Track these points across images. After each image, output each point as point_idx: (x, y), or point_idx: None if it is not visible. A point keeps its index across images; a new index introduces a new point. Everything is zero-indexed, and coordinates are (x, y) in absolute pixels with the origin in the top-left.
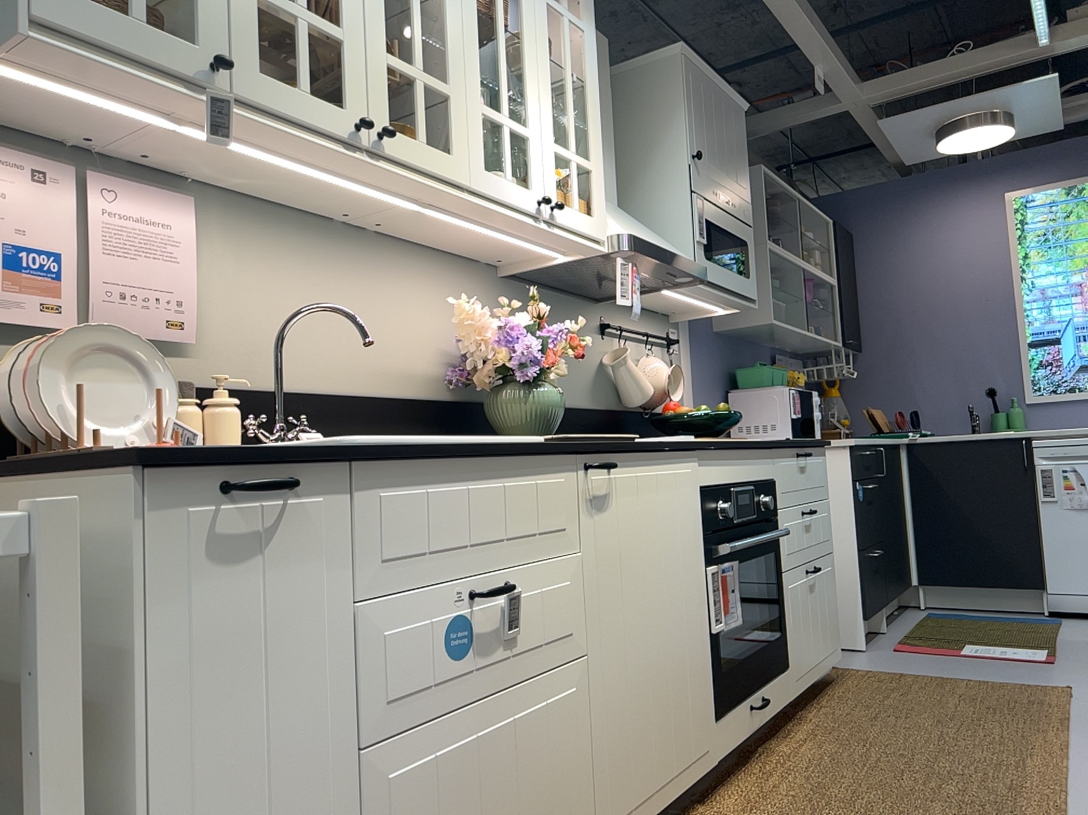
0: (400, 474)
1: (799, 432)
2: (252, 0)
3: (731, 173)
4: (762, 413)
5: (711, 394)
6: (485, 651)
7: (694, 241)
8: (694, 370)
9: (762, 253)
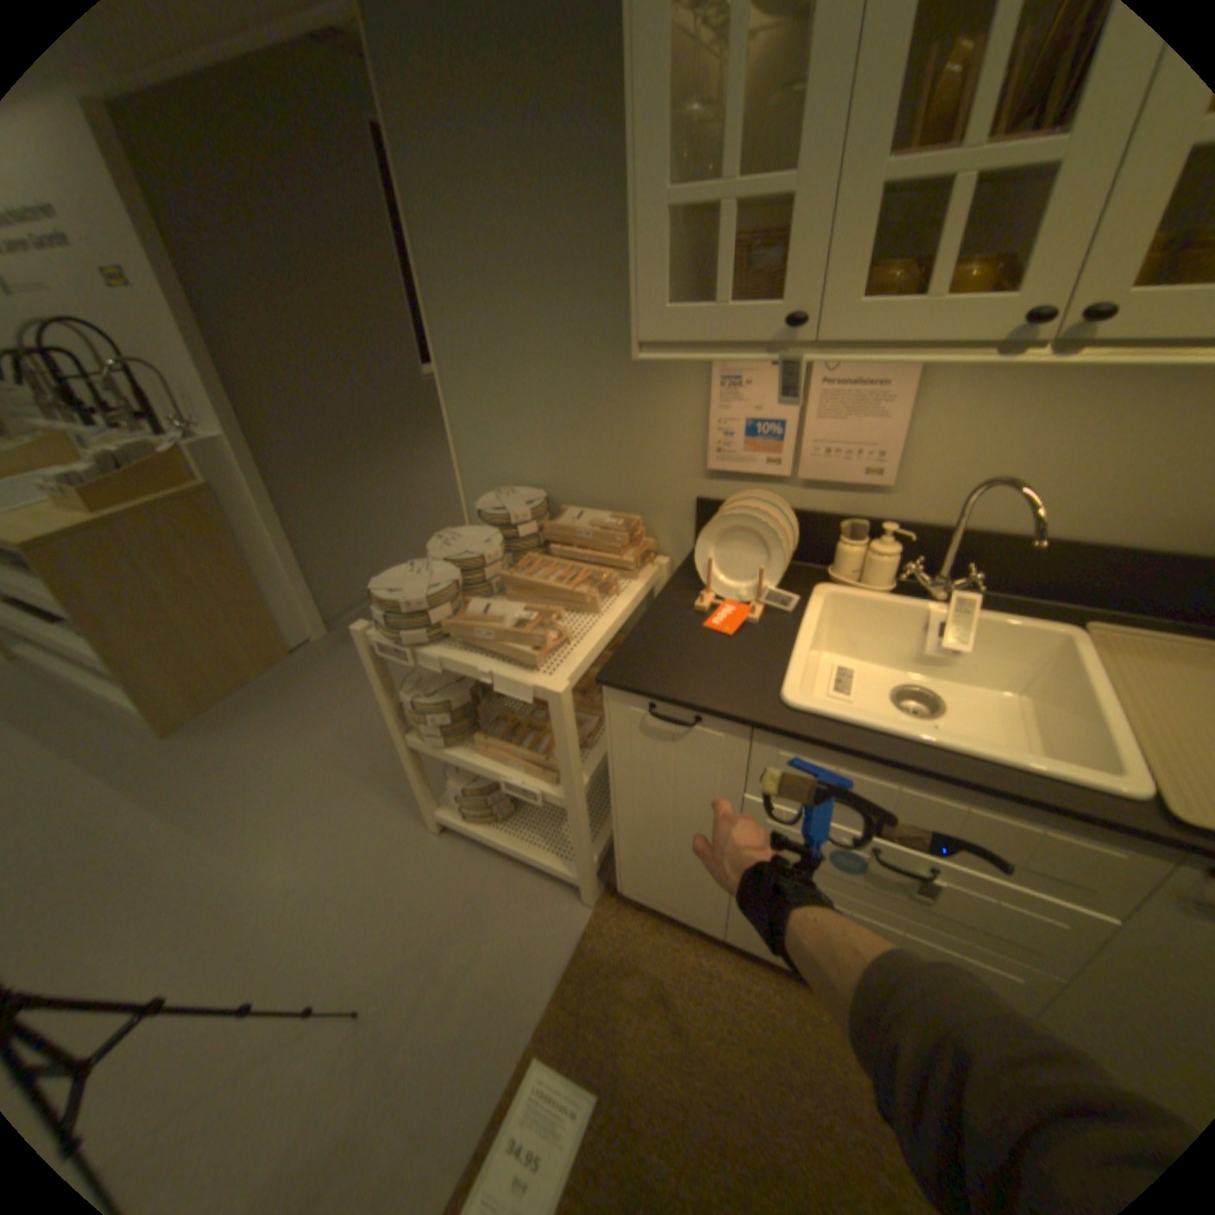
0: (812, 751)
1: None
2: (875, 194)
3: None
4: None
5: None
6: (884, 887)
7: None
8: None
9: None
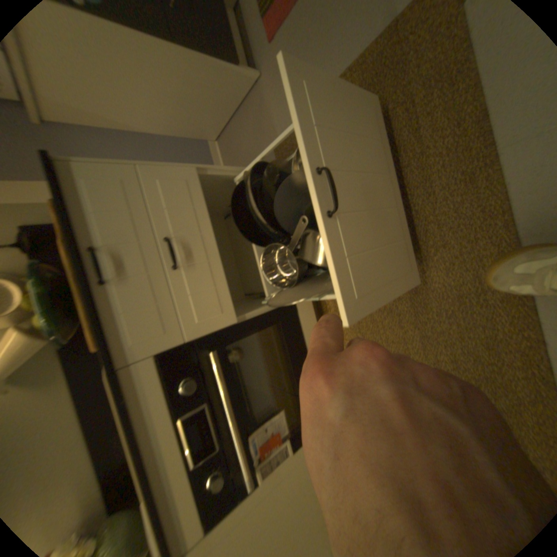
0: None
1: None
2: None
3: None
4: None
5: None
6: None
7: None
8: None
9: None
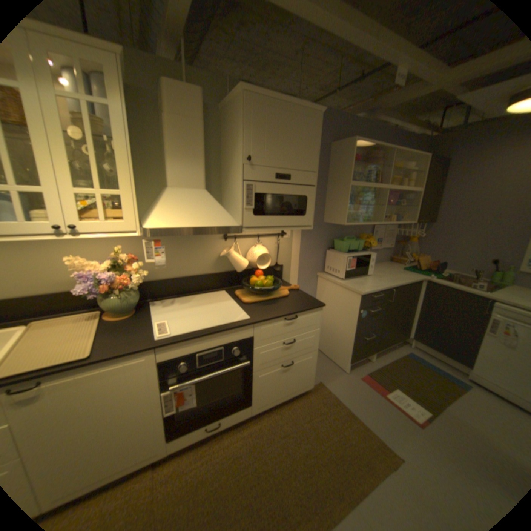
0: None
1: (350, 276)
2: None
3: (293, 158)
4: (337, 263)
5: (313, 251)
6: None
7: (242, 208)
8: (300, 243)
9: (352, 185)
